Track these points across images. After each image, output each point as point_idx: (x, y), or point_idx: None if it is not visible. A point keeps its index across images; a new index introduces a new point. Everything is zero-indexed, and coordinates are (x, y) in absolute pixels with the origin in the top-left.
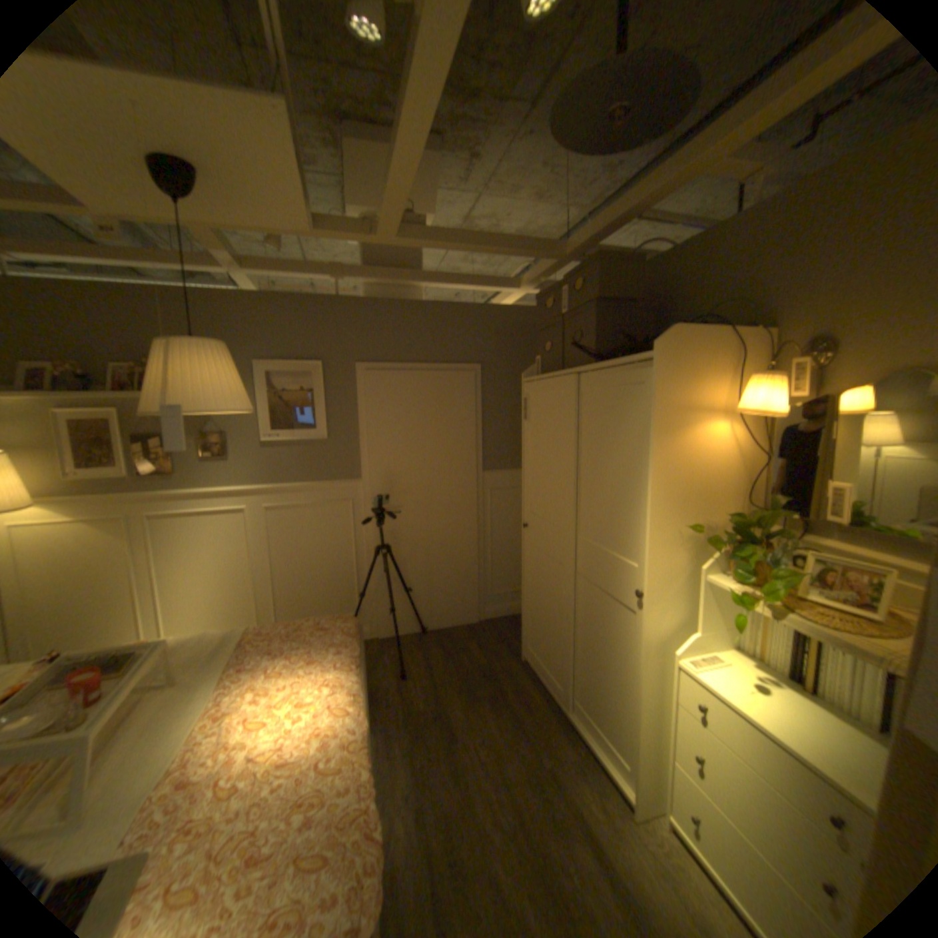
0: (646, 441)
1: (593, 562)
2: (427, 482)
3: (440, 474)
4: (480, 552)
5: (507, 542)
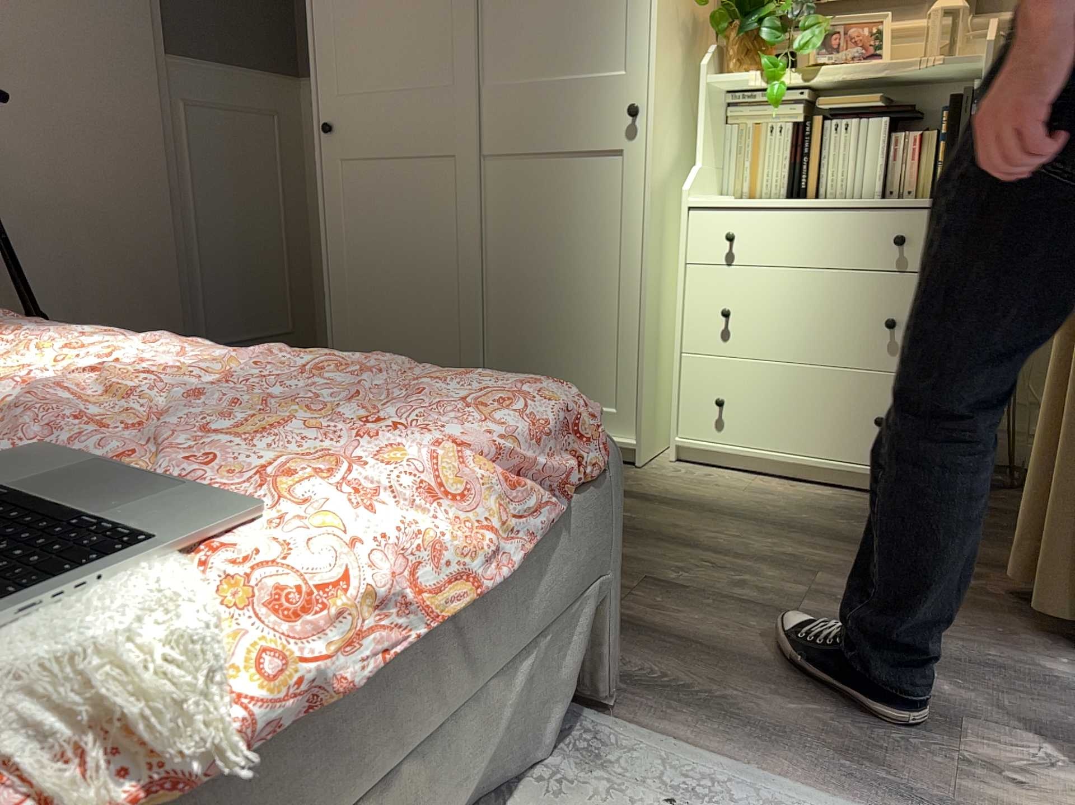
0: None
1: (524, 116)
2: (45, 50)
3: (77, 38)
4: (183, 245)
5: (230, 229)
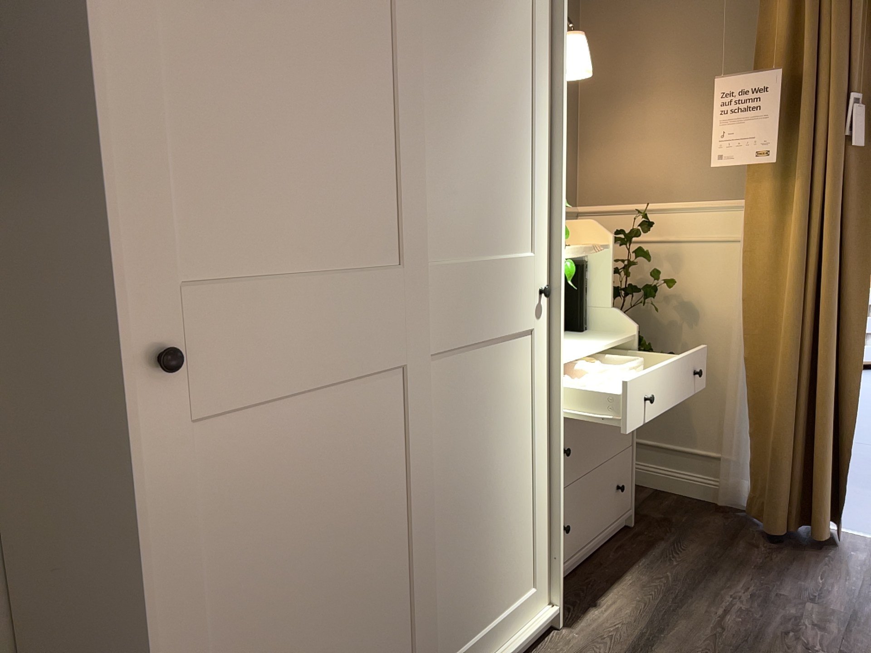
0: (537, 58)
1: (465, 302)
2: None
3: None
4: None
5: None
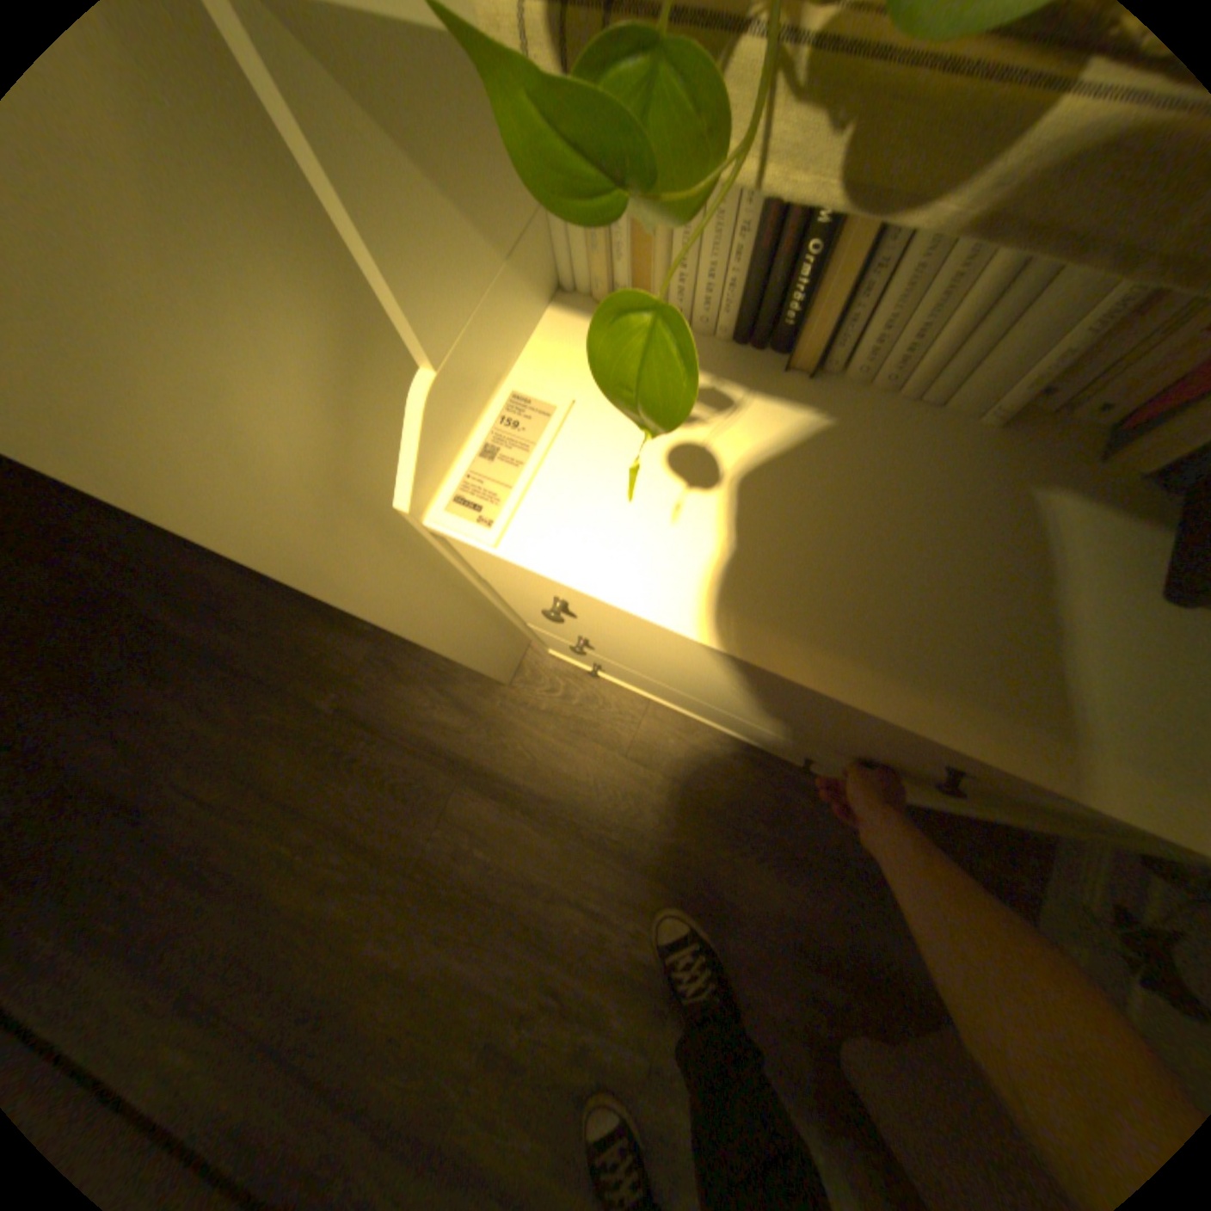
0: None
1: None
2: None
3: None
4: None
5: None
